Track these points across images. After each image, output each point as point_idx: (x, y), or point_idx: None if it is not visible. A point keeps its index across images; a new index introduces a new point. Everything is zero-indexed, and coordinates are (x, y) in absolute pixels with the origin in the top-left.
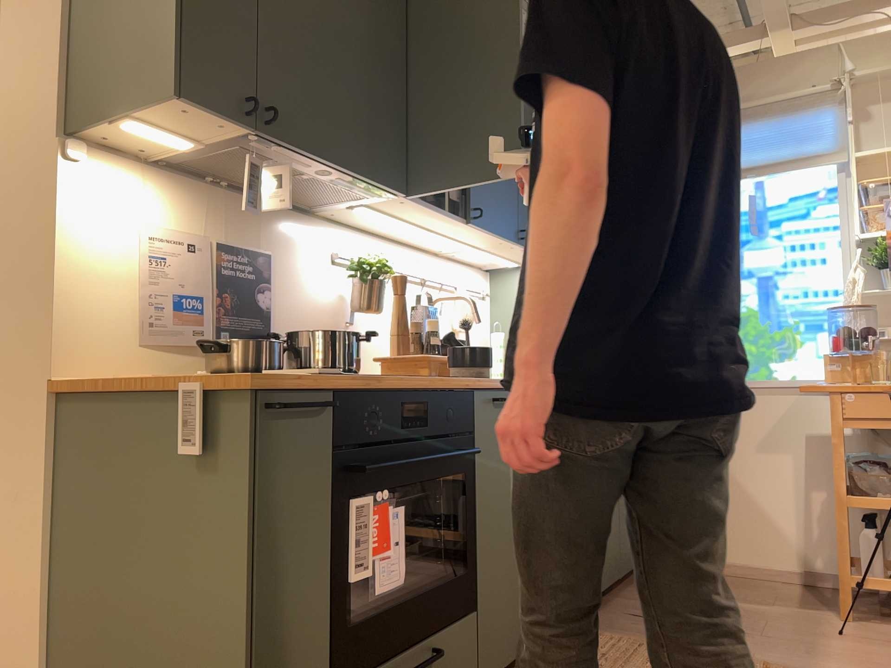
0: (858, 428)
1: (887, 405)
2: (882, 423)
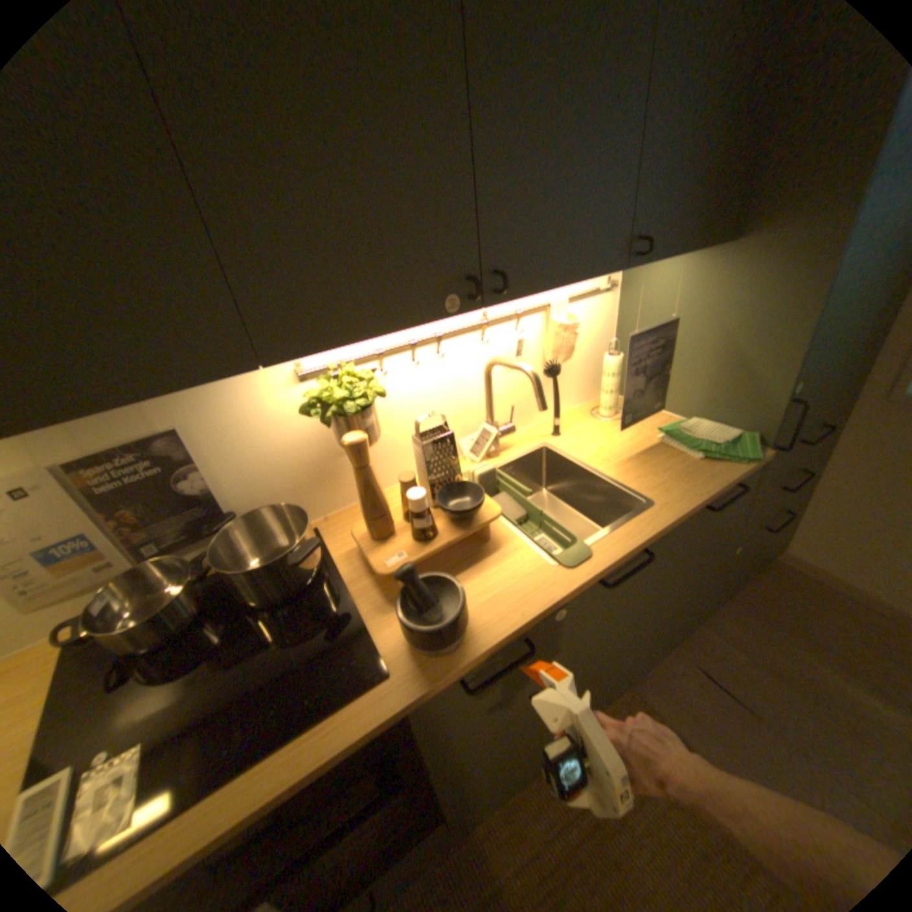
0: None
1: None
2: None
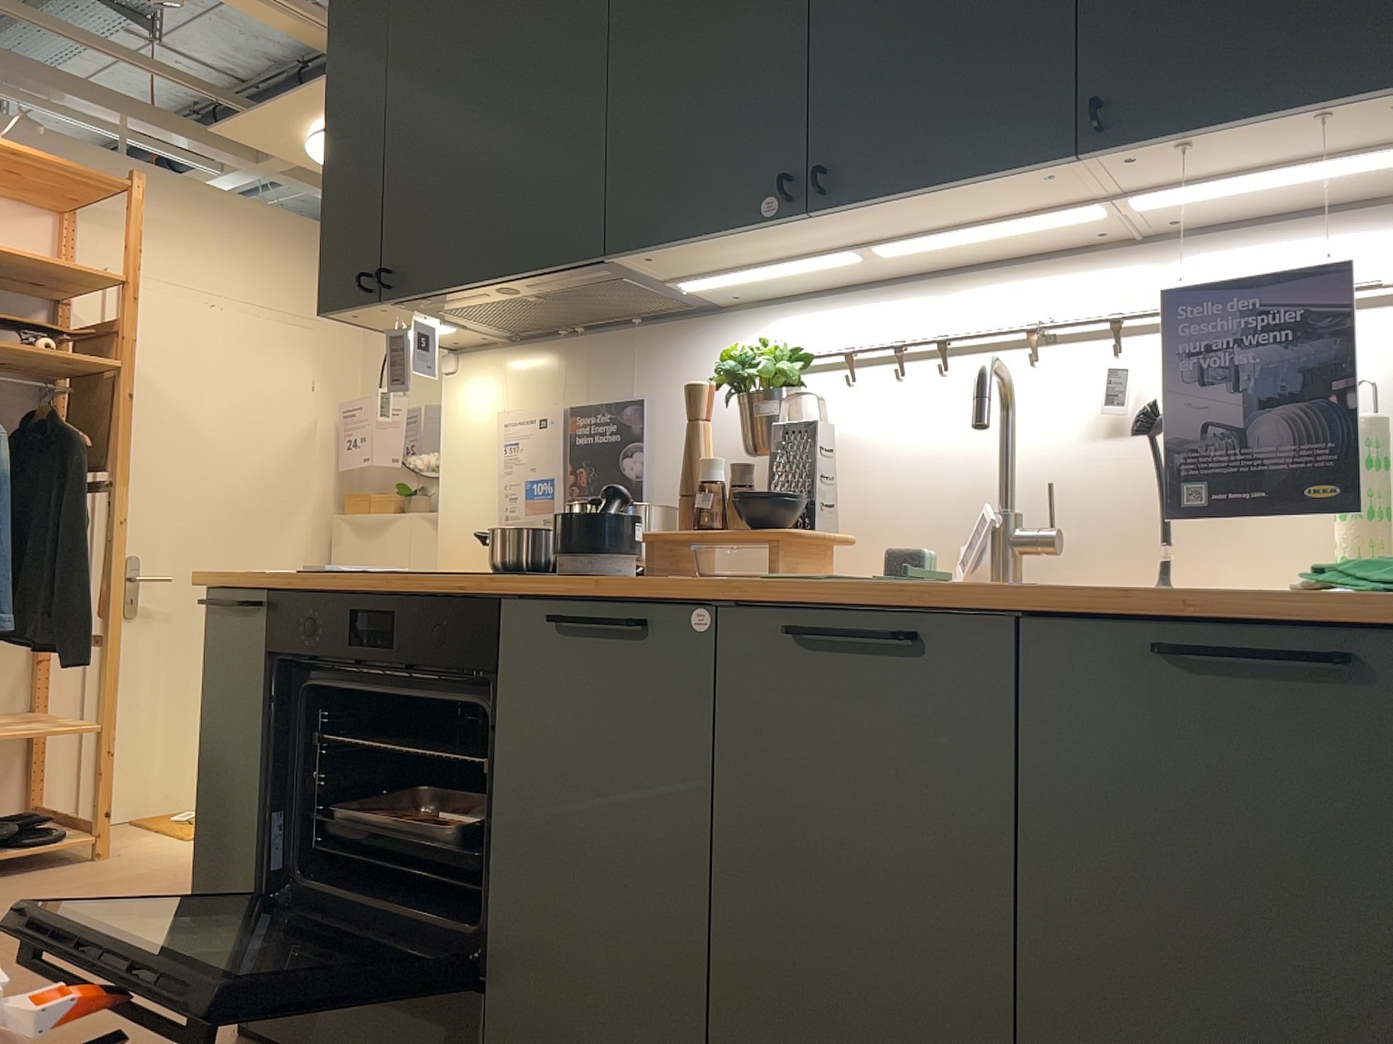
0: None
1: None
2: None
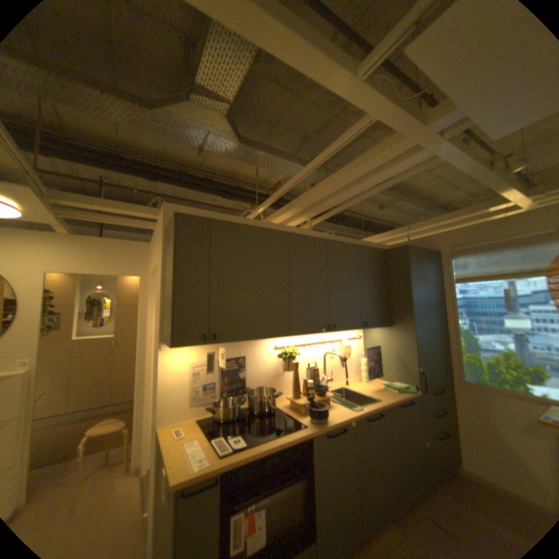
0: None
1: None
2: None
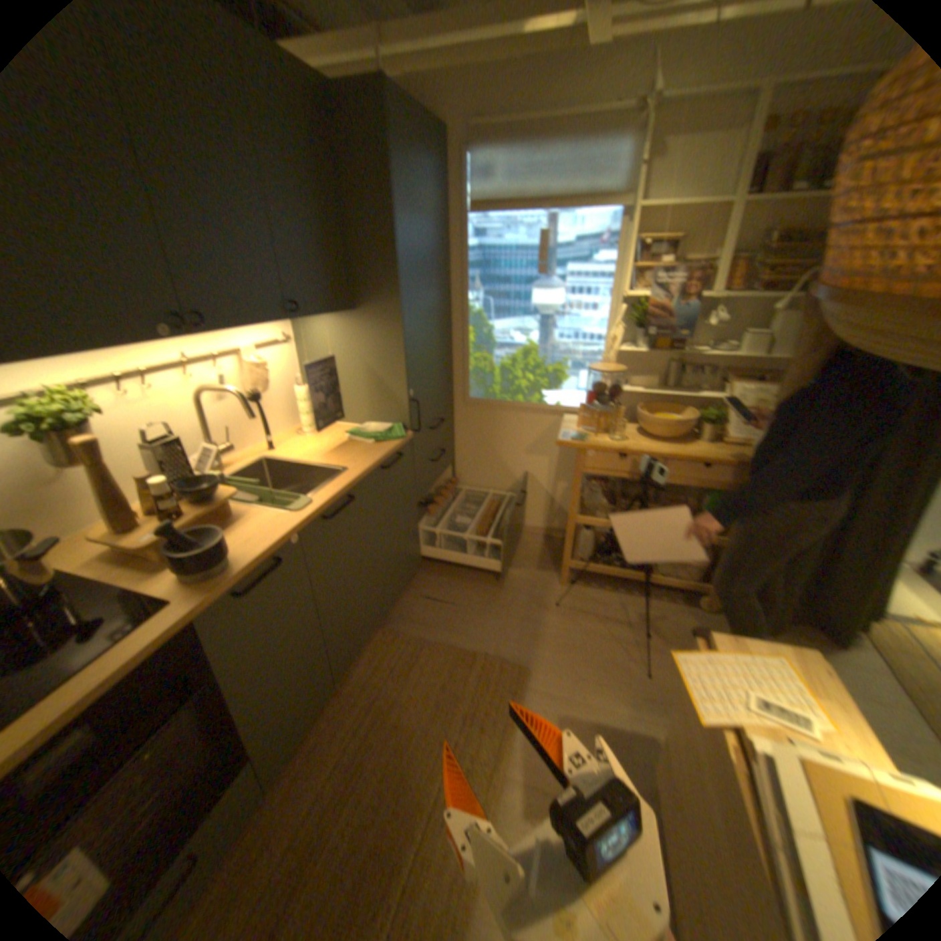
0: (592, 474)
1: (616, 463)
2: (609, 474)
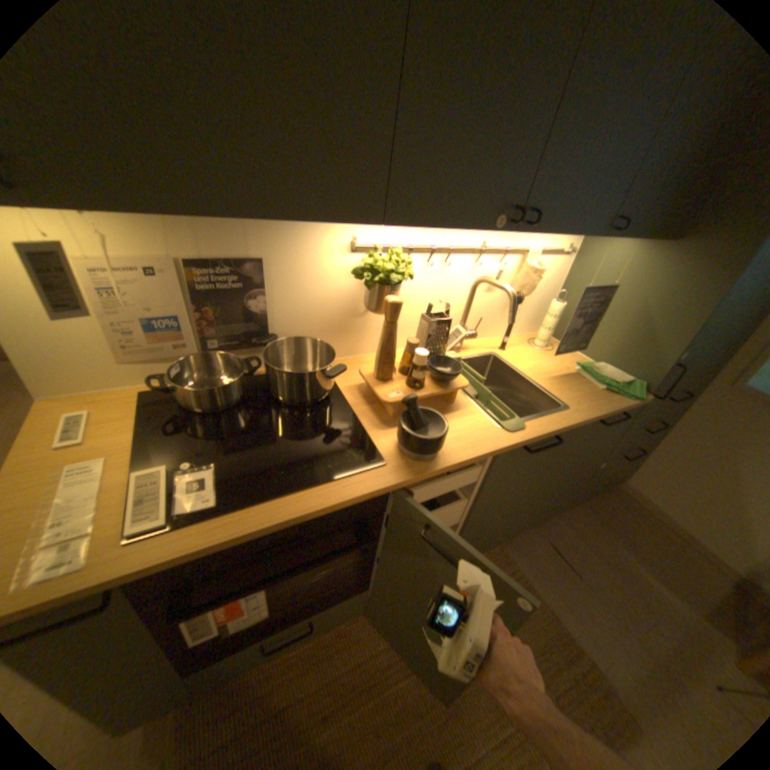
0: None
1: None
2: None
